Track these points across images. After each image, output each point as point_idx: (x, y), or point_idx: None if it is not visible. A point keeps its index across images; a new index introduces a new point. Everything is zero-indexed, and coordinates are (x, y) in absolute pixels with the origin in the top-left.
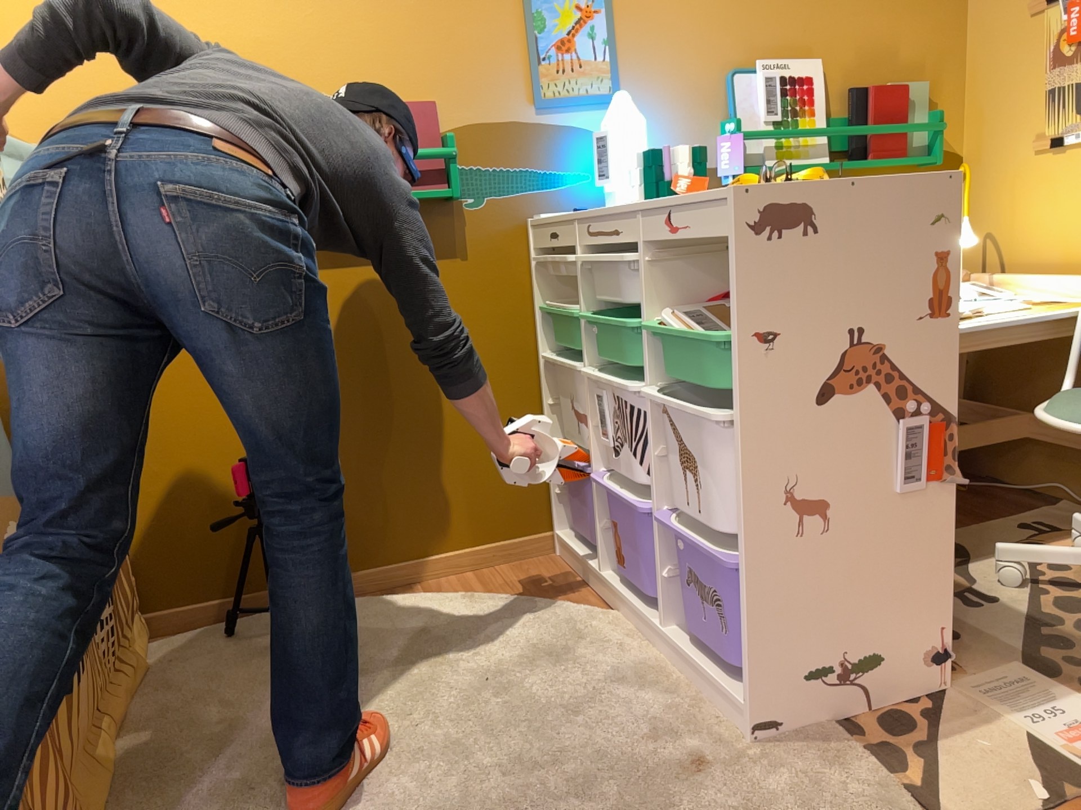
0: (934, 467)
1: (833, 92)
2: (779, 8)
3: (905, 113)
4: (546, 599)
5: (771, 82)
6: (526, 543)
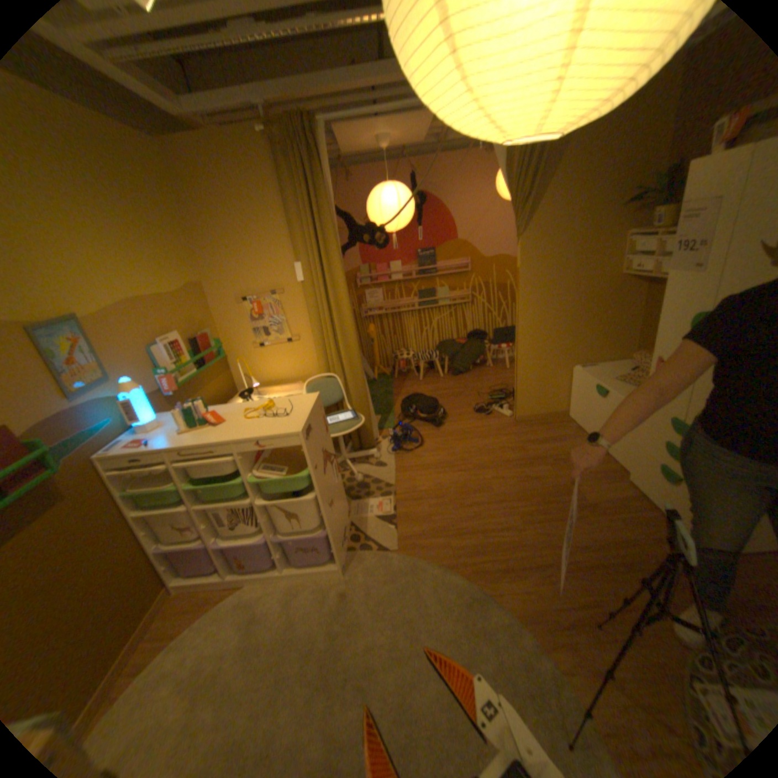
0: (337, 470)
1: (183, 341)
2: (153, 313)
3: (209, 343)
4: (203, 612)
5: (166, 346)
6: (156, 604)
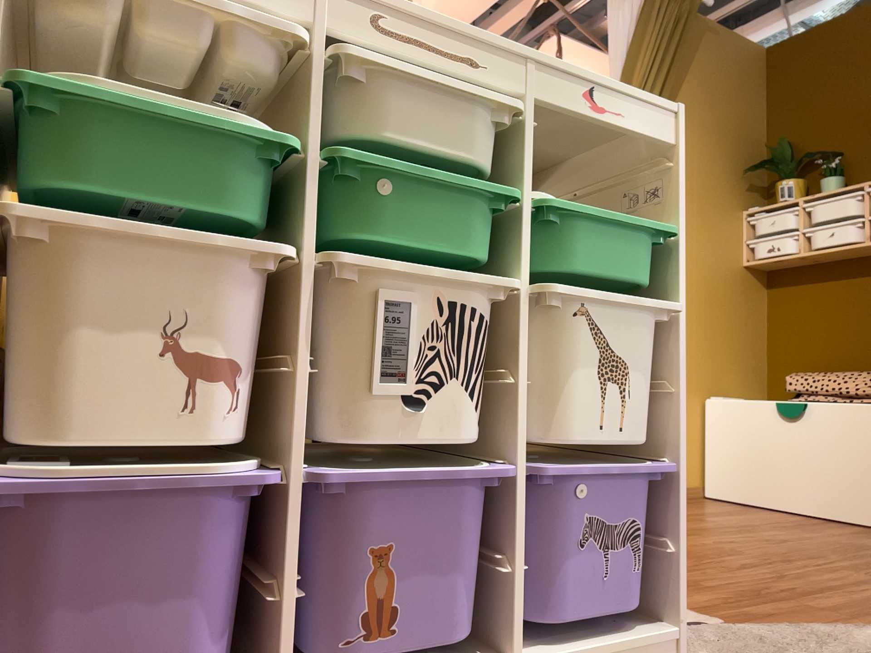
0: None
1: None
2: None
3: None
4: None
5: None
6: None
